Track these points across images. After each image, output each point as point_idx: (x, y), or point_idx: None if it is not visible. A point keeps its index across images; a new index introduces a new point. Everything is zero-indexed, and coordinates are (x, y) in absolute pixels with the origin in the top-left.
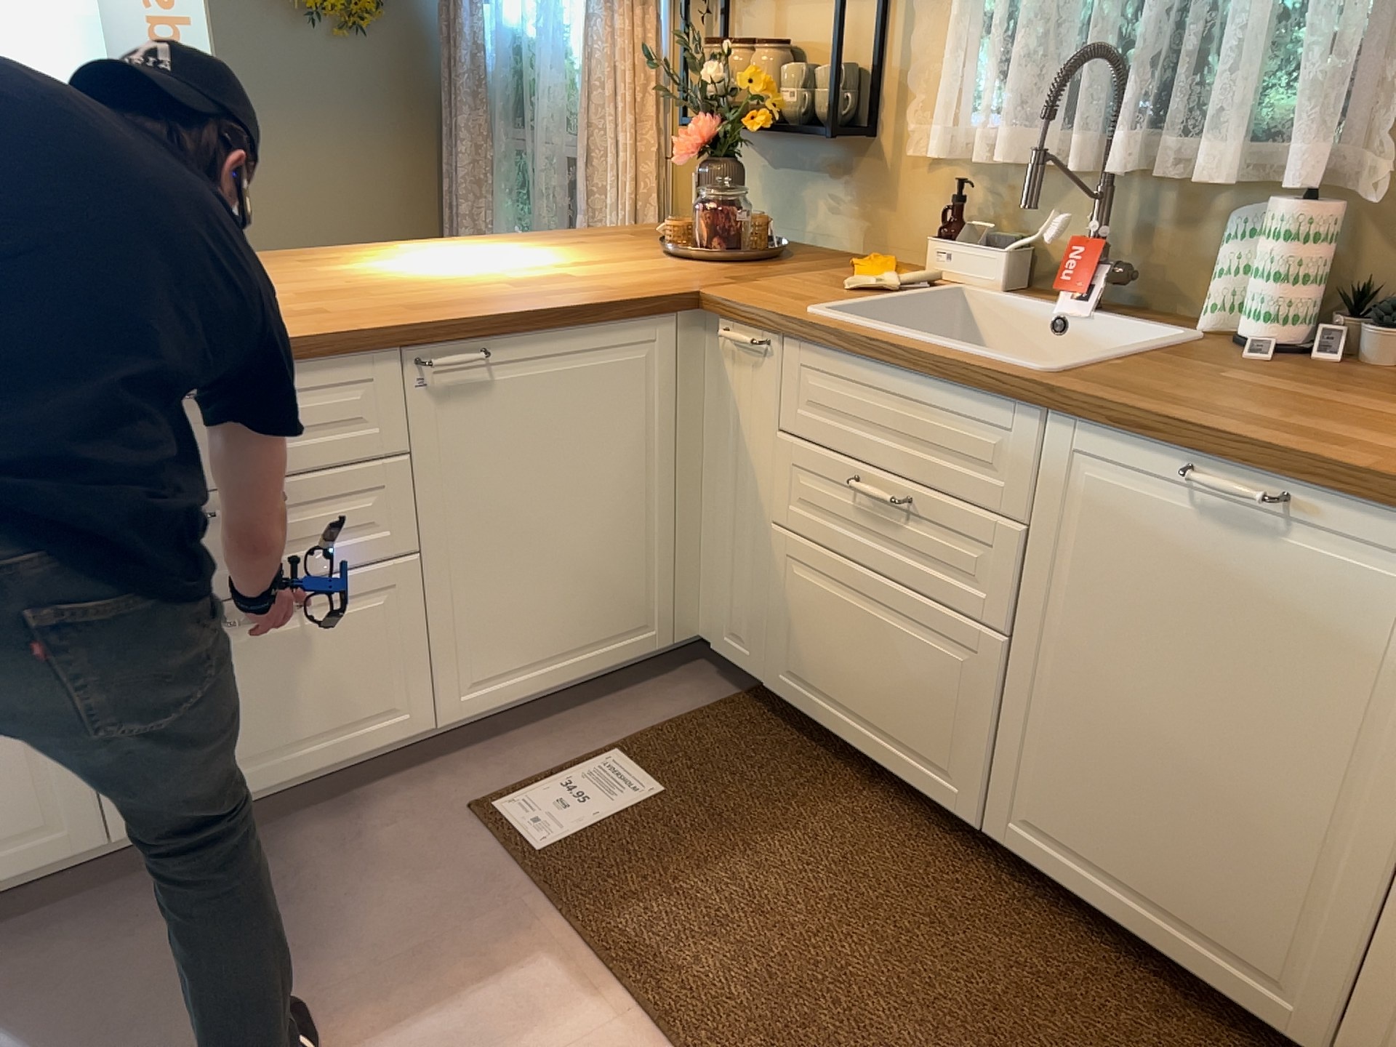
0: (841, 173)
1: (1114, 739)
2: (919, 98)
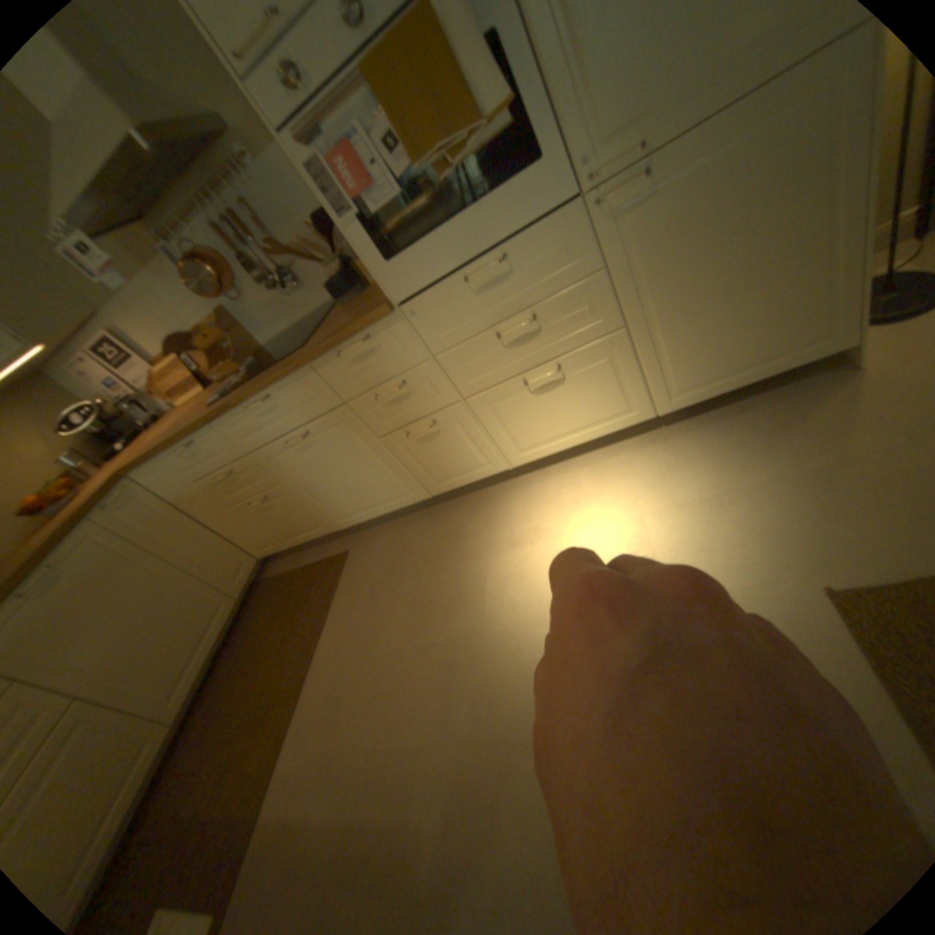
0: None
1: (135, 650)
2: None
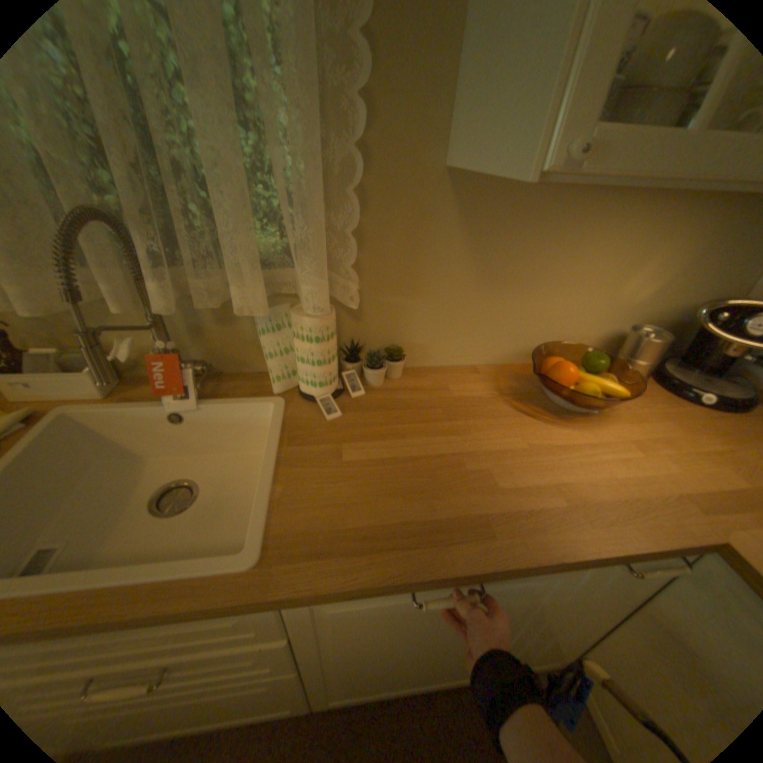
0: None
1: (385, 671)
2: None
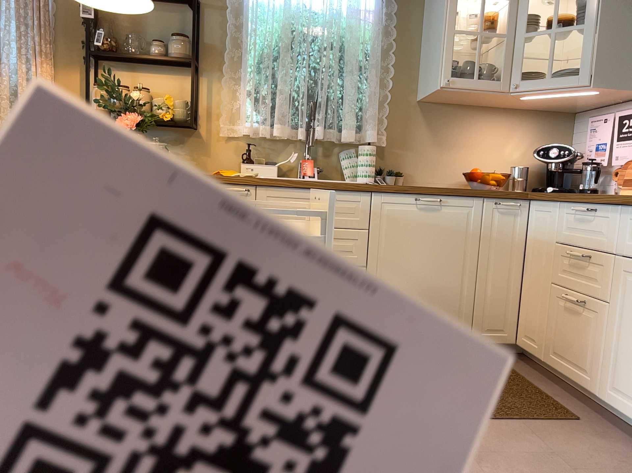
0: (180, 142)
1: (405, 283)
2: (219, 115)
